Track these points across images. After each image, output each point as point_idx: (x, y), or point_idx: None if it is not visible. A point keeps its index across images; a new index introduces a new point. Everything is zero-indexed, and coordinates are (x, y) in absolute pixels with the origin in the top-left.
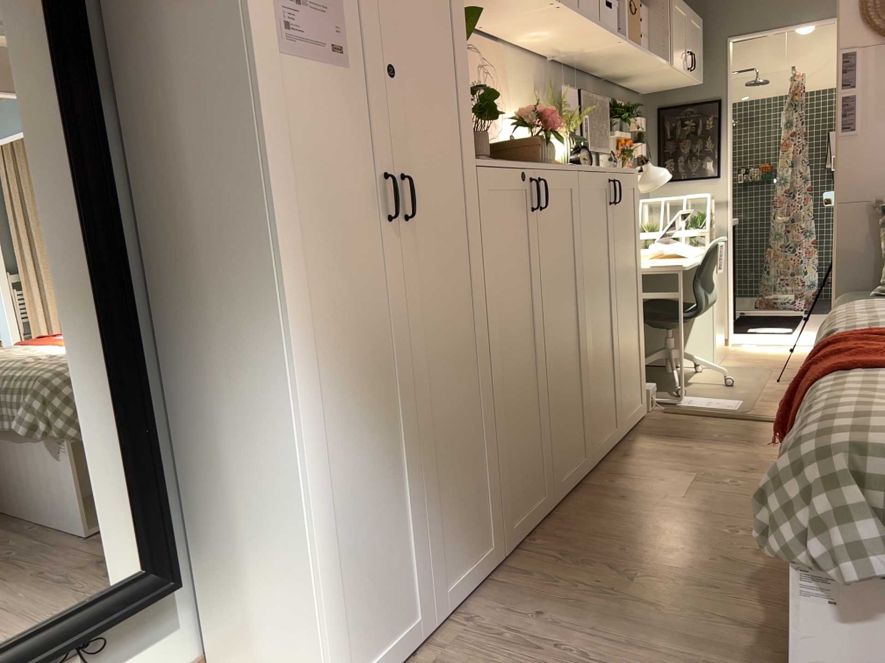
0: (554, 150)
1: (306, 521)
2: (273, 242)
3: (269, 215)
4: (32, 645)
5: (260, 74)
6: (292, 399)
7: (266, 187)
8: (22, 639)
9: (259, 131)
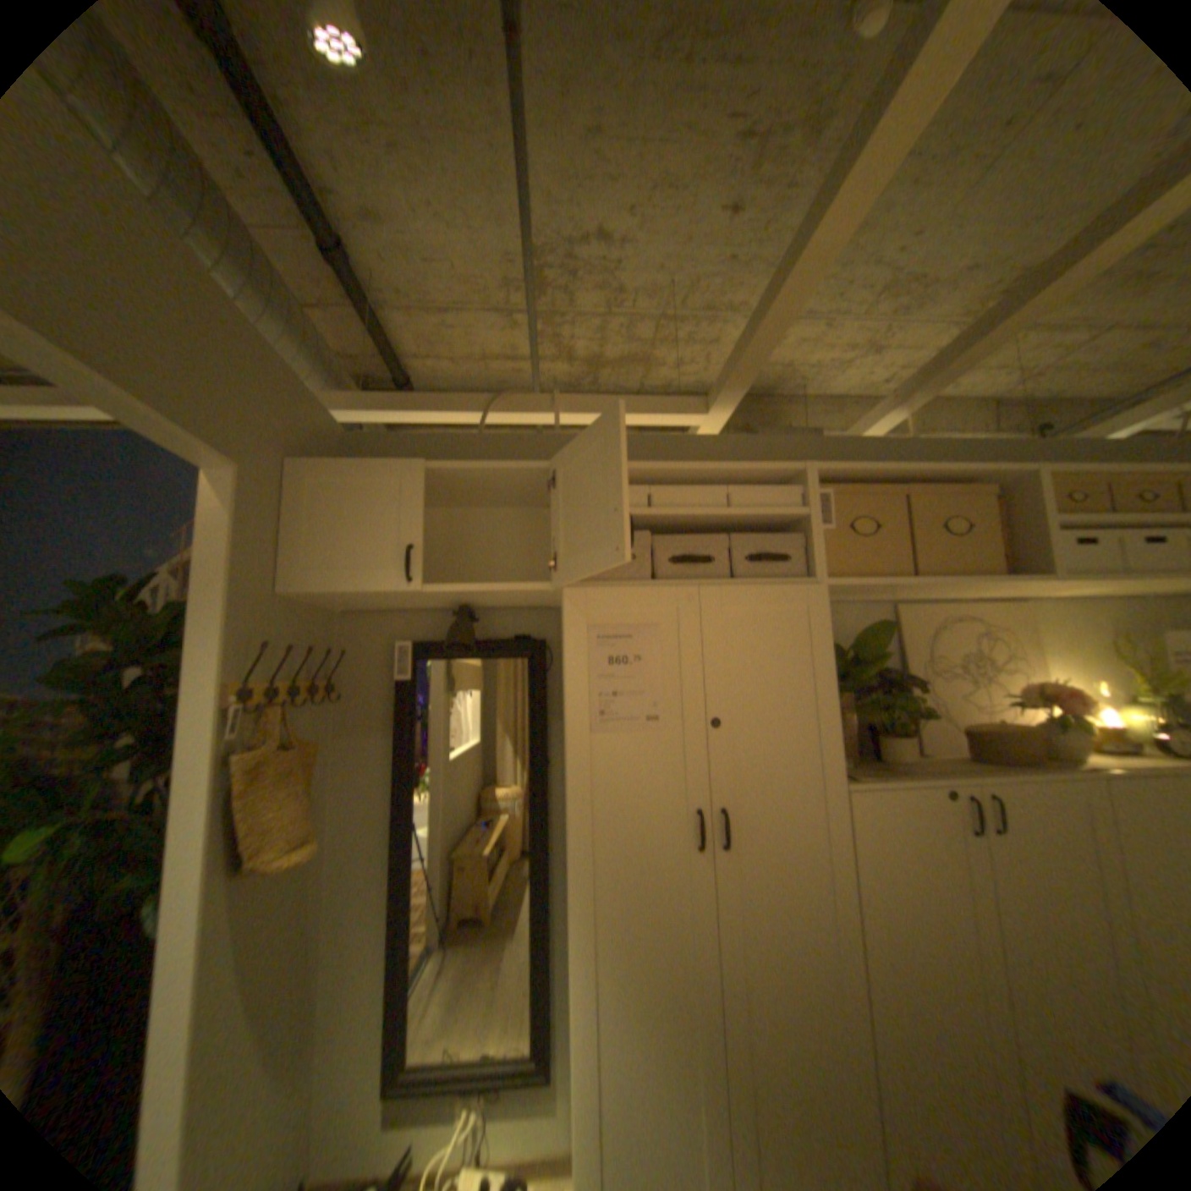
0: (1081, 742)
1: (574, 1105)
2: (569, 870)
3: (569, 850)
4: (456, 1073)
5: (575, 753)
6: (572, 994)
7: (568, 830)
8: (454, 1065)
9: (568, 791)
